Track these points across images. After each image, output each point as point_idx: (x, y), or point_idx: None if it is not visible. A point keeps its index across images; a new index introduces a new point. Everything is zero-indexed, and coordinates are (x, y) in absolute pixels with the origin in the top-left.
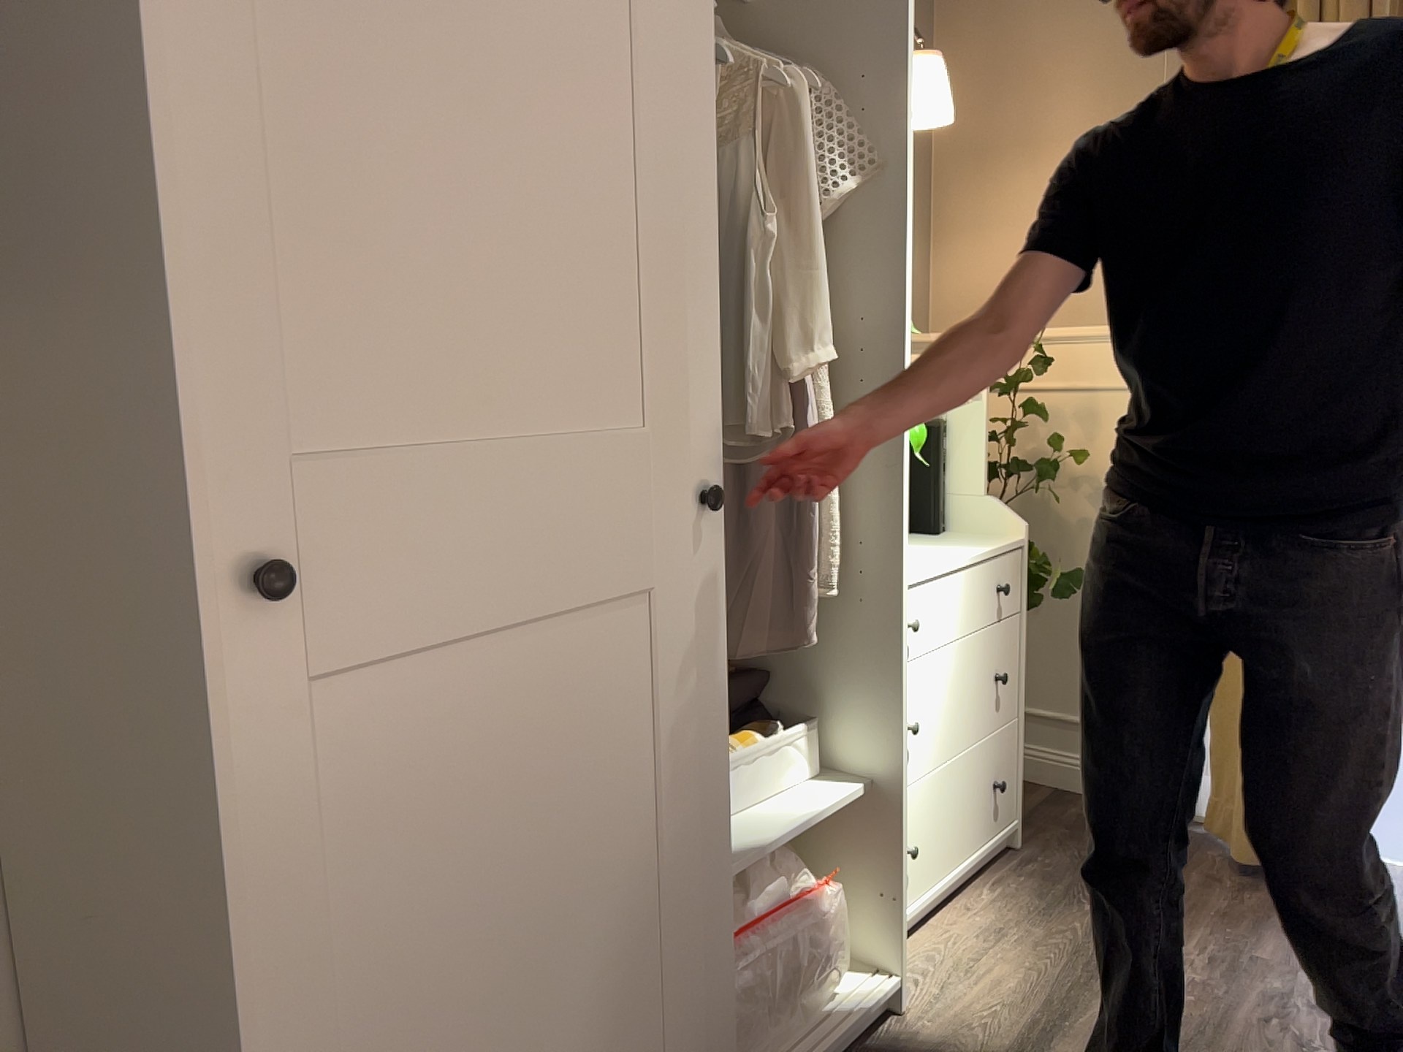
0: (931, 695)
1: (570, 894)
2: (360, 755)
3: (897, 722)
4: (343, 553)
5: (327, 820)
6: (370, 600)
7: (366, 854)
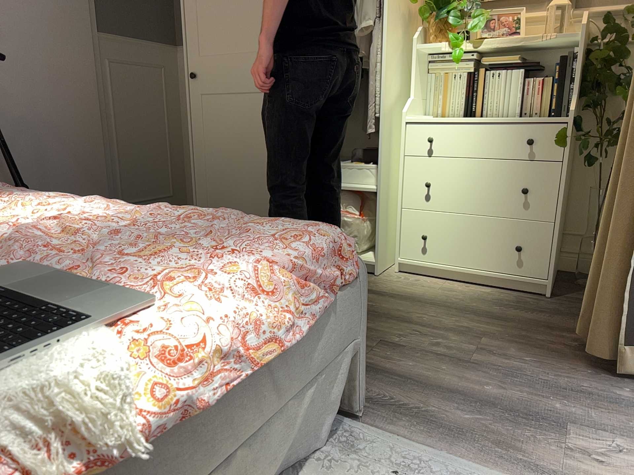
0: (456, 180)
1: (244, 159)
2: (205, 111)
3: (381, 167)
4: (201, 73)
5: (199, 120)
6: (205, 83)
7: (206, 129)
